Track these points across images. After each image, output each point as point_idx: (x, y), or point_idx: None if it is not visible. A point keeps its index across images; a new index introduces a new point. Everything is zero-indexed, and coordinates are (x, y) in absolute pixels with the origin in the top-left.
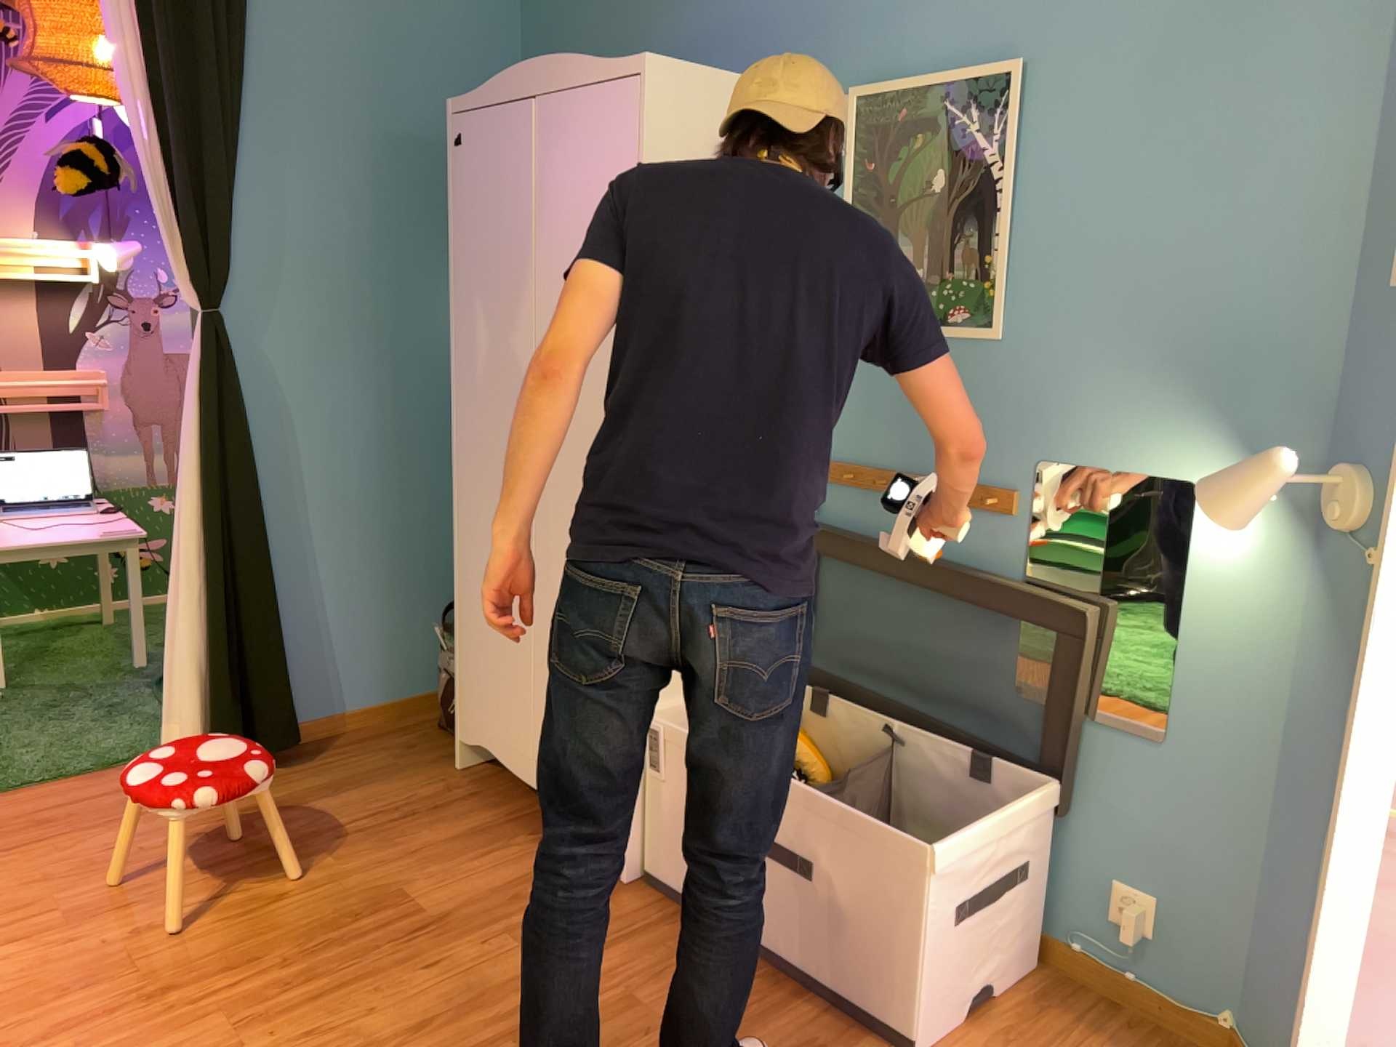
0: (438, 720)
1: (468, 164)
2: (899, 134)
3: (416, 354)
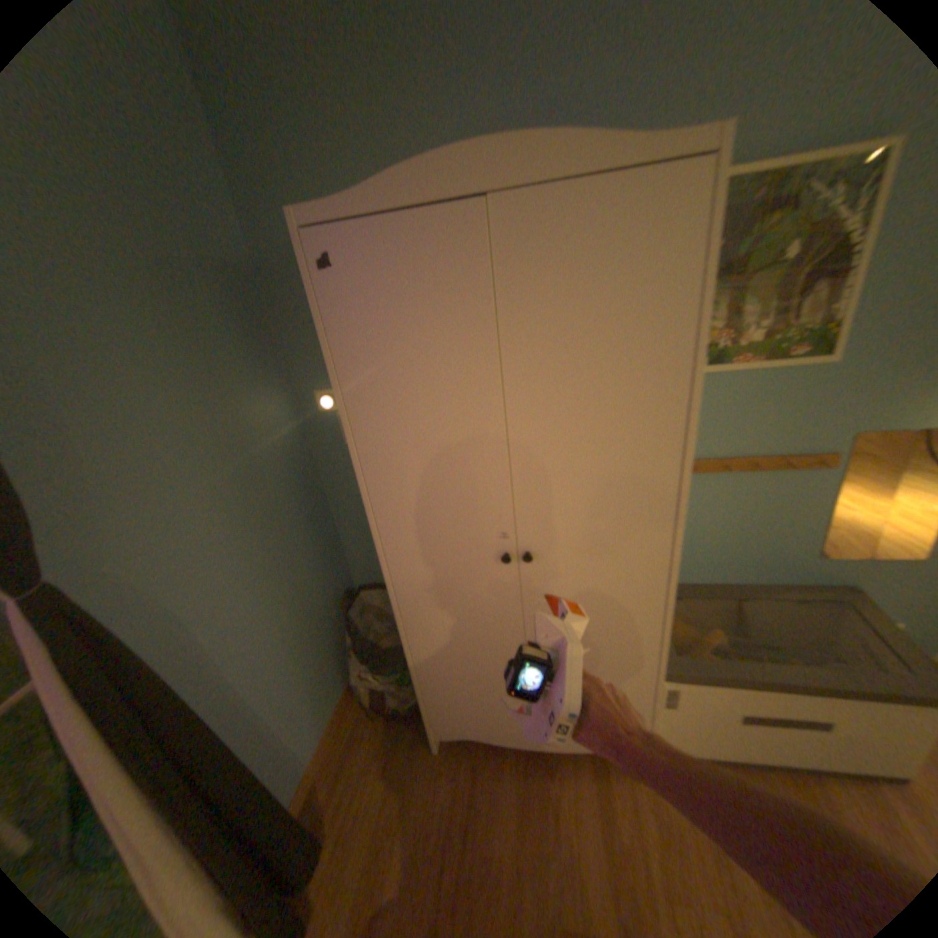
0: (371, 716)
1: (354, 289)
2: (757, 209)
3: (248, 479)
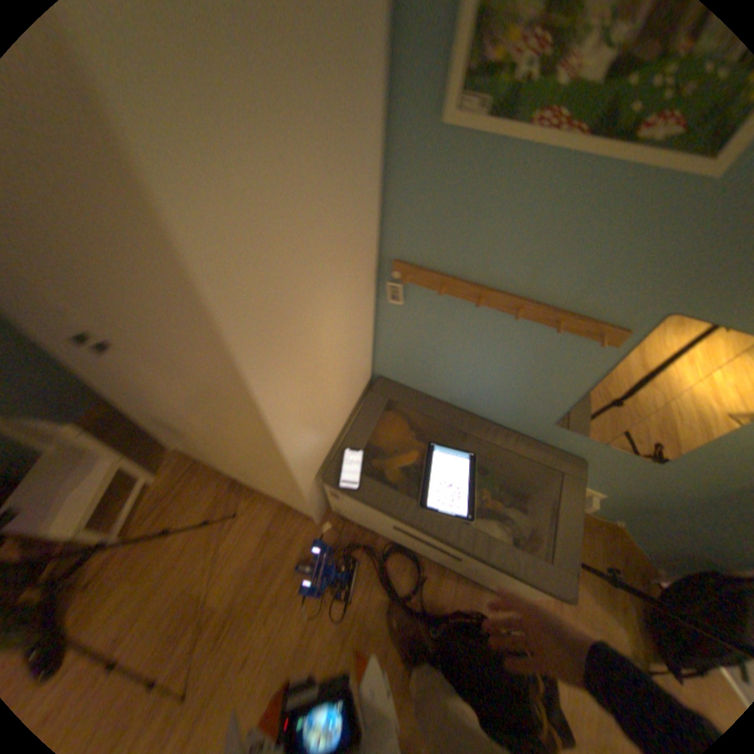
0: None
1: None
2: None
3: None
